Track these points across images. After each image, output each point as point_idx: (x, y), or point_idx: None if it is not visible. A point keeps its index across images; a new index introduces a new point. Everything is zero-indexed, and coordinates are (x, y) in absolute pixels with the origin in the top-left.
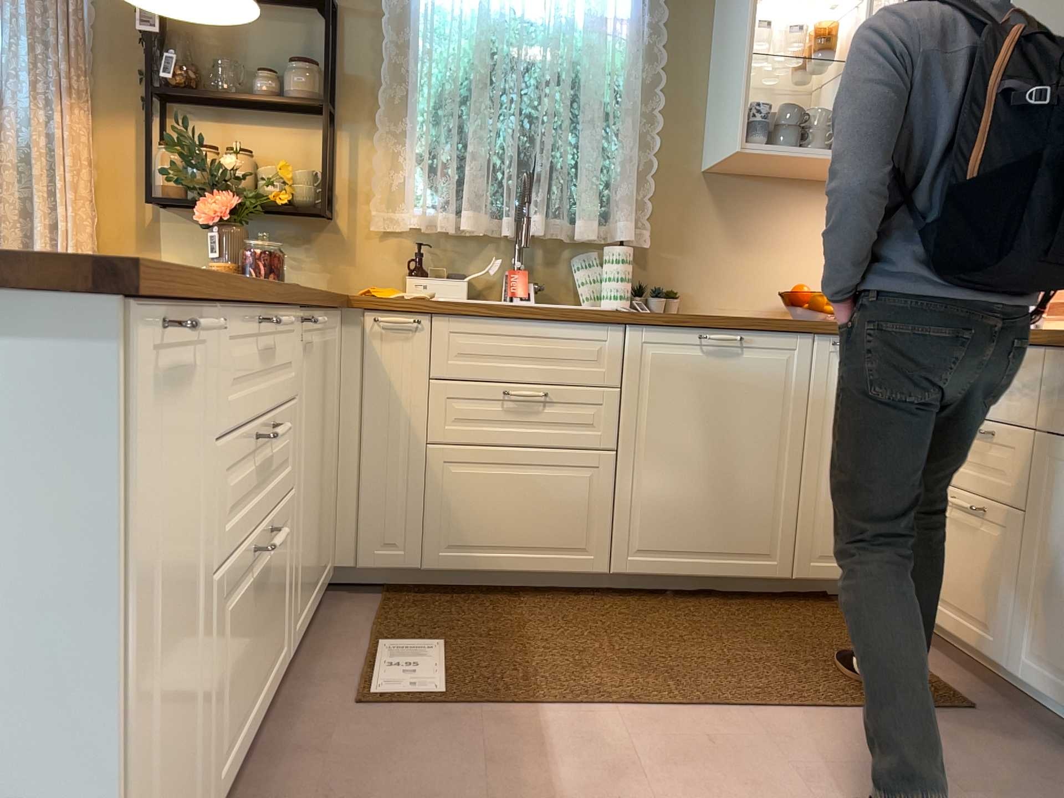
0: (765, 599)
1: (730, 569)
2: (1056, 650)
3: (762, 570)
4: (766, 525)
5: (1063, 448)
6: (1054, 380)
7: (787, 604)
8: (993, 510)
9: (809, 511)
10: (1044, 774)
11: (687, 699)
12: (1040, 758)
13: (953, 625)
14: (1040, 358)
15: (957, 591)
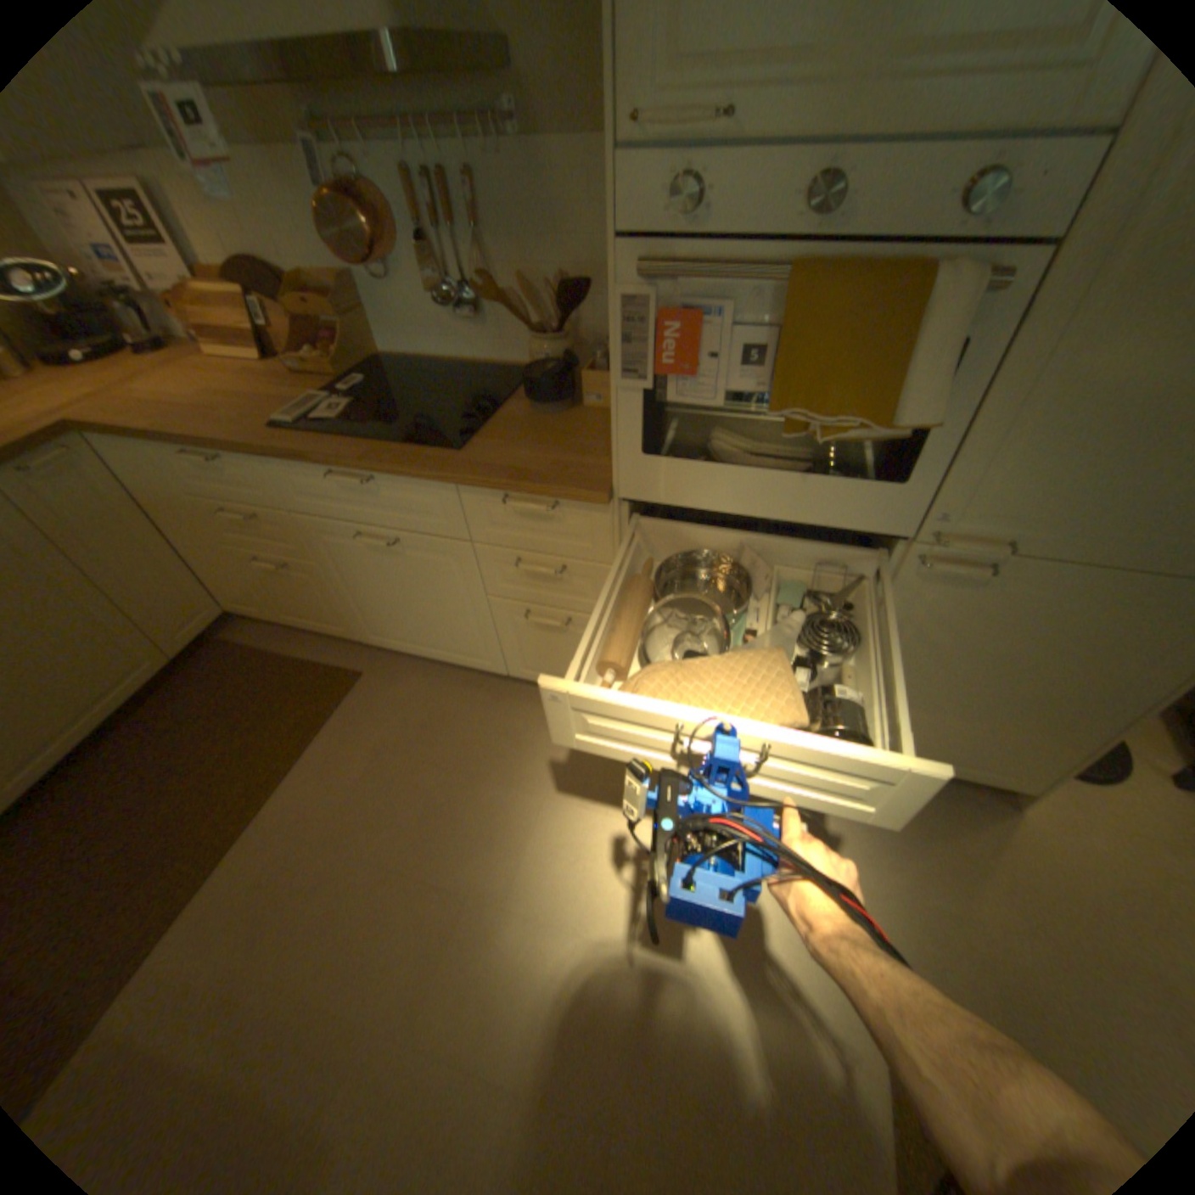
0: (159, 687)
1: (113, 704)
2: (382, 629)
3: (139, 680)
4: (110, 654)
5: (314, 523)
6: (275, 477)
7: (180, 677)
8: (289, 564)
9: (136, 614)
10: (416, 694)
11: (202, 864)
12: (407, 683)
13: (309, 627)
14: (251, 461)
15: (297, 610)
